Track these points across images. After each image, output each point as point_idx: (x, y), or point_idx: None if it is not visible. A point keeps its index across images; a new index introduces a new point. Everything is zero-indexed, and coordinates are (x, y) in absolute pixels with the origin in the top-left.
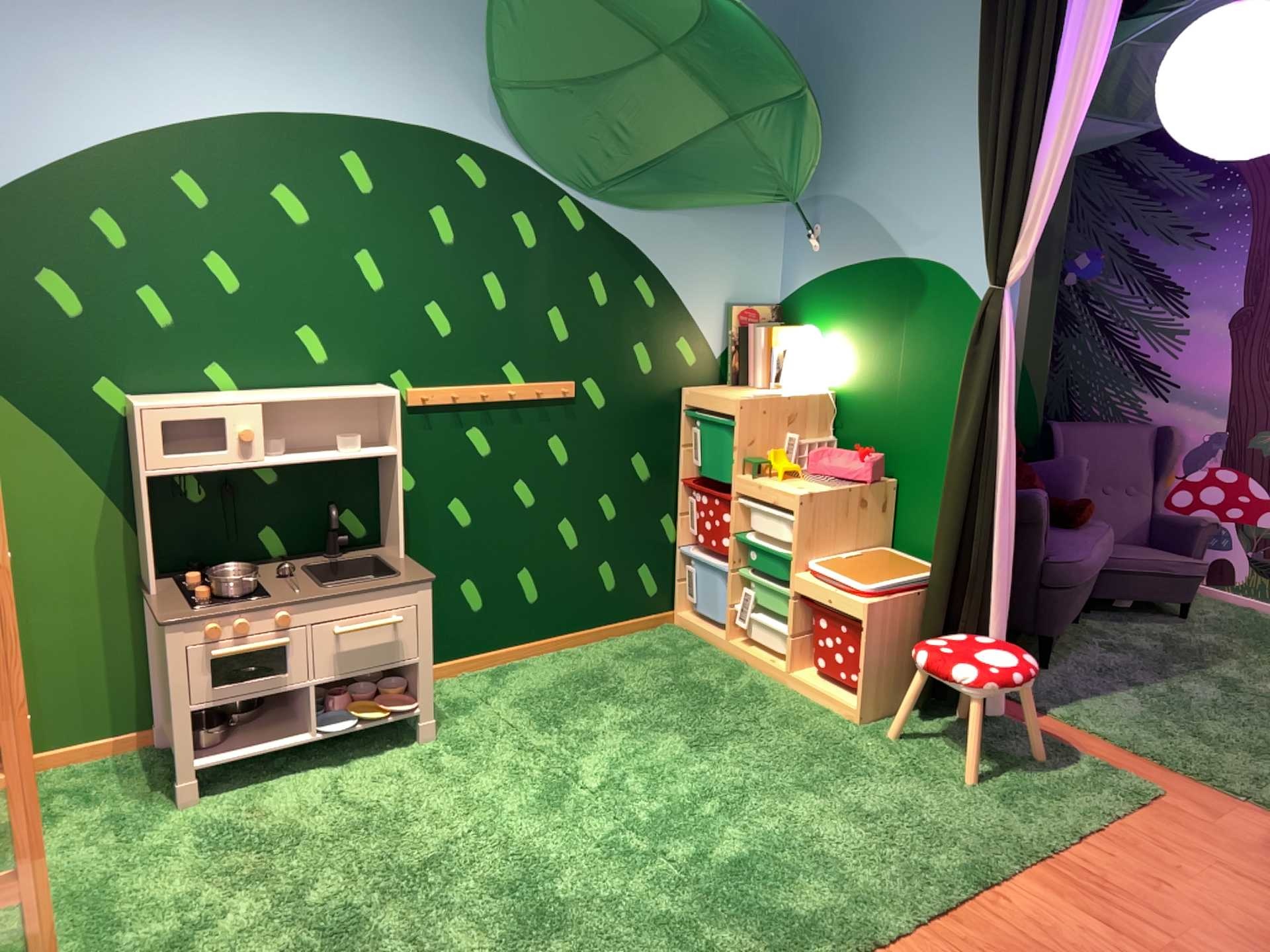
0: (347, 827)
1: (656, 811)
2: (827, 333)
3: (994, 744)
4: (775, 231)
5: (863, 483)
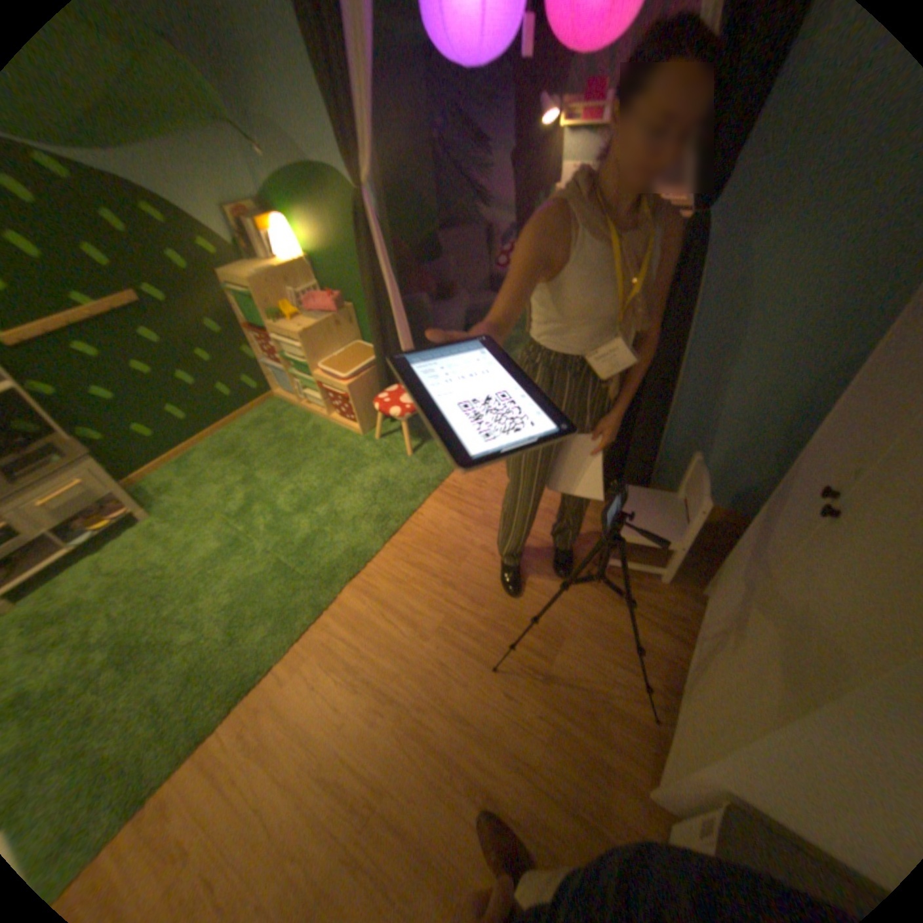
0: (105, 591)
1: (266, 523)
2: (288, 217)
3: (420, 429)
4: (228, 143)
5: (331, 314)
